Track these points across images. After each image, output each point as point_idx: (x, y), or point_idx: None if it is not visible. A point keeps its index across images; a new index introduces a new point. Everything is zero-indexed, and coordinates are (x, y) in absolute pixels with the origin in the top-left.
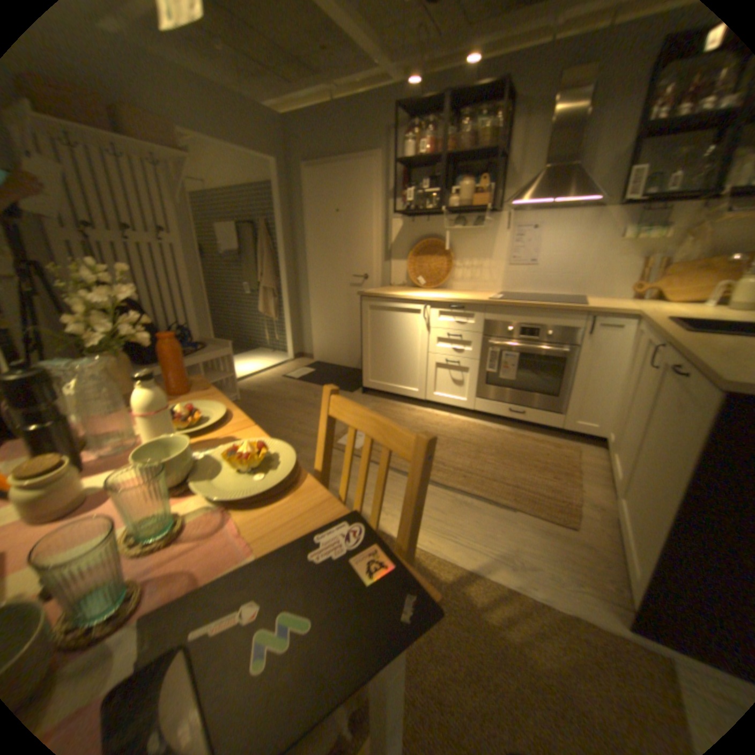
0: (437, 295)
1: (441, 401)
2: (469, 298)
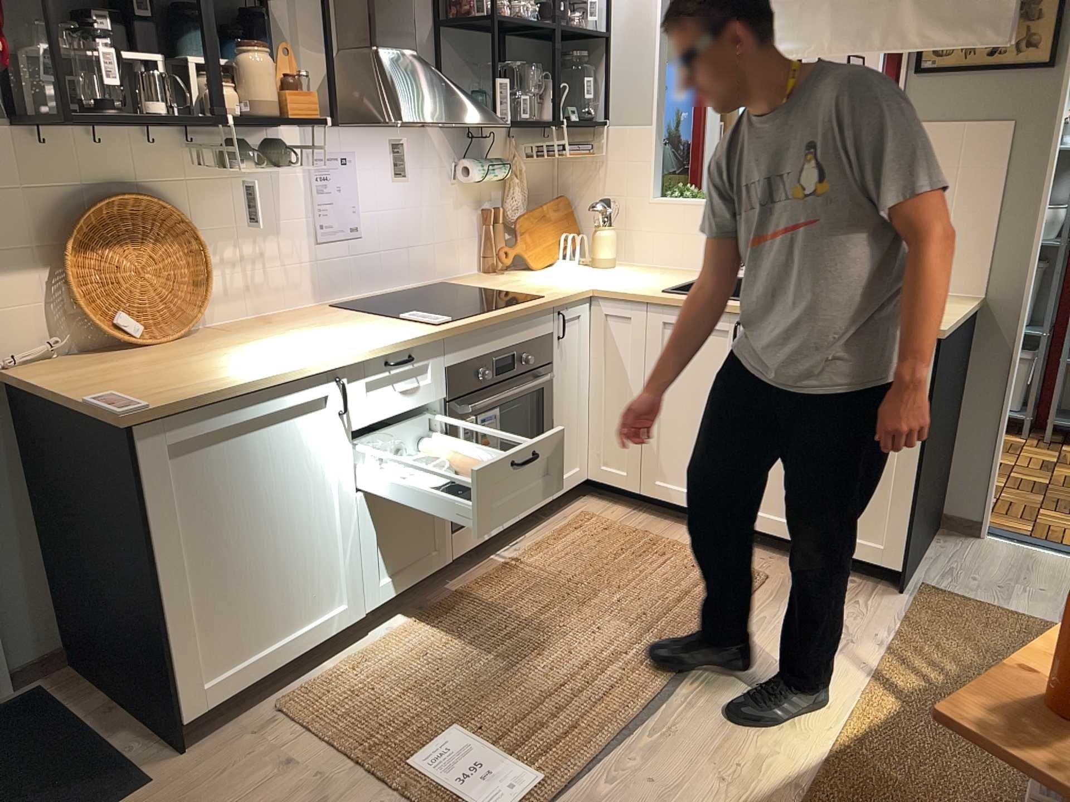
0: (331, 348)
1: (397, 592)
2: (406, 333)
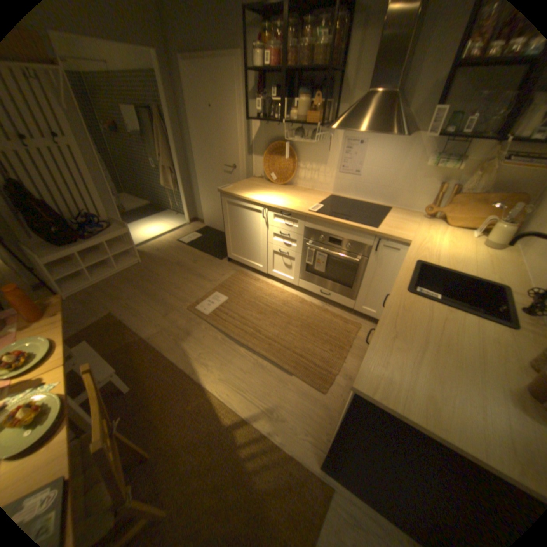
0: (274, 200)
1: (277, 276)
2: (294, 207)
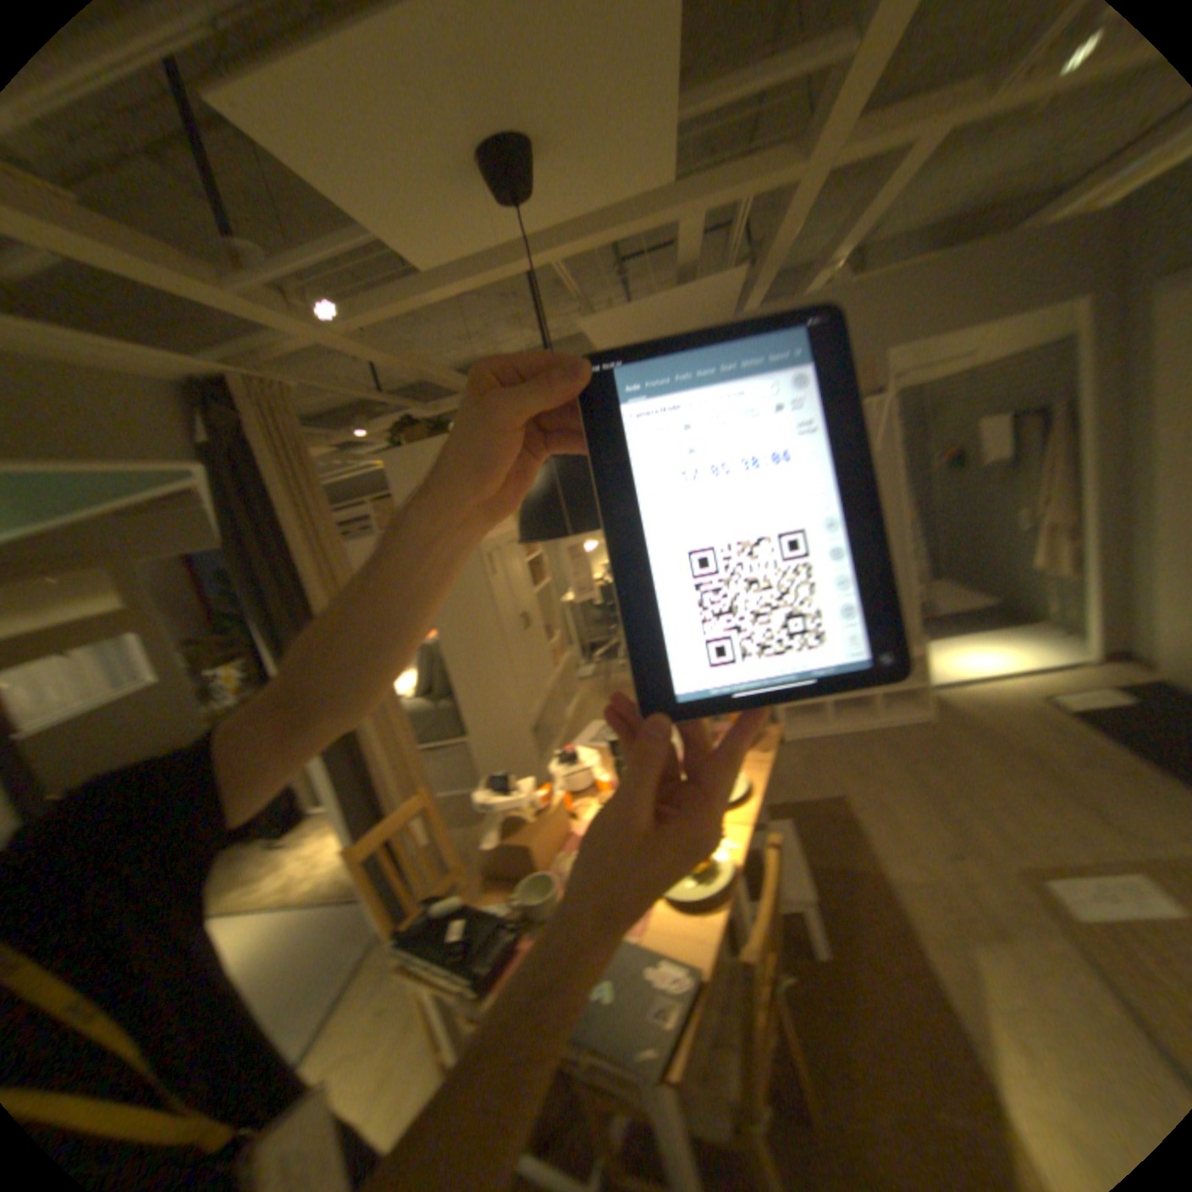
0: None
1: None
2: None
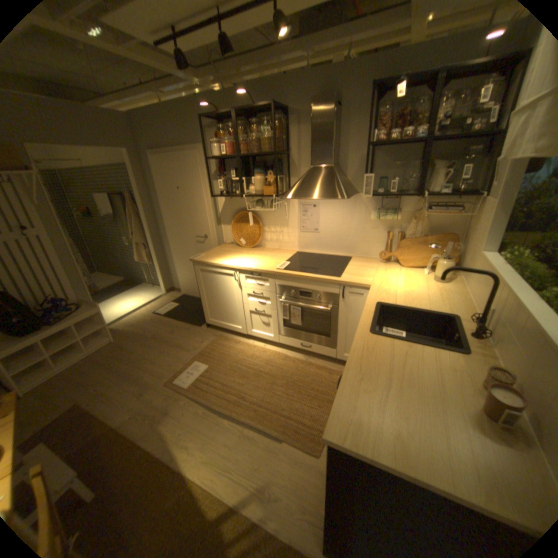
0: (244, 263)
1: (257, 336)
2: (263, 267)
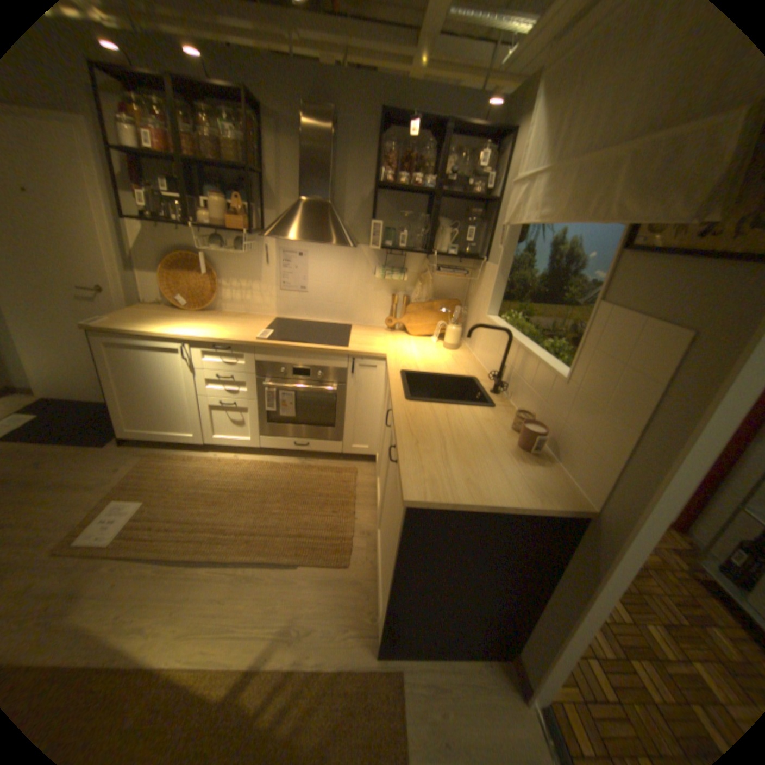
0: (197, 331)
1: (222, 443)
2: (235, 337)
